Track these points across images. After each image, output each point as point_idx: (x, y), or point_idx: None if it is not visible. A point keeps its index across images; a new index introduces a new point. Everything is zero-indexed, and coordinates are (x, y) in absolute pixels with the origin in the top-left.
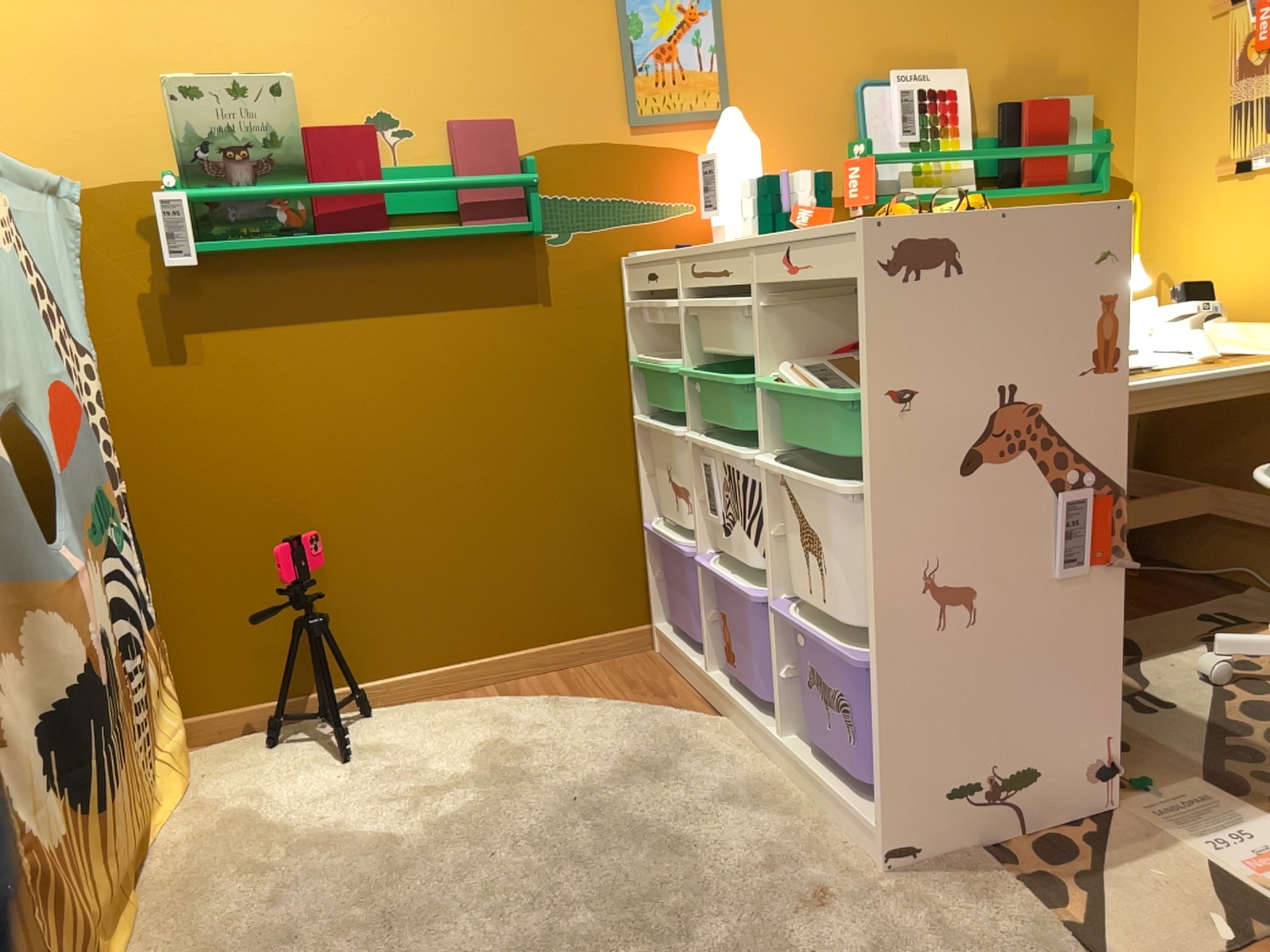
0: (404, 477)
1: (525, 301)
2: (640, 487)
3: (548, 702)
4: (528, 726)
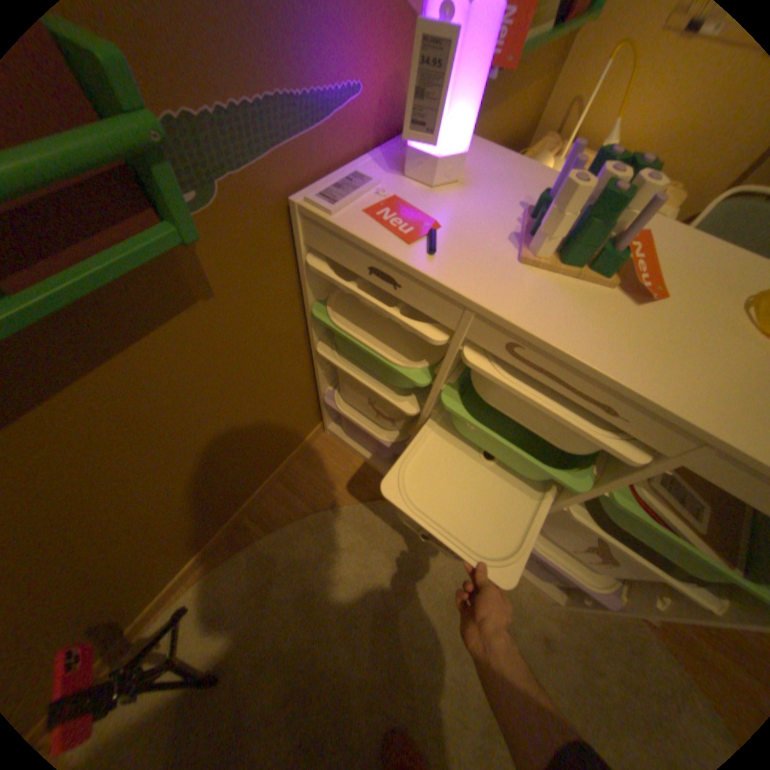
0: (120, 525)
1: (181, 311)
2: (314, 374)
3: (304, 528)
4: (311, 563)
